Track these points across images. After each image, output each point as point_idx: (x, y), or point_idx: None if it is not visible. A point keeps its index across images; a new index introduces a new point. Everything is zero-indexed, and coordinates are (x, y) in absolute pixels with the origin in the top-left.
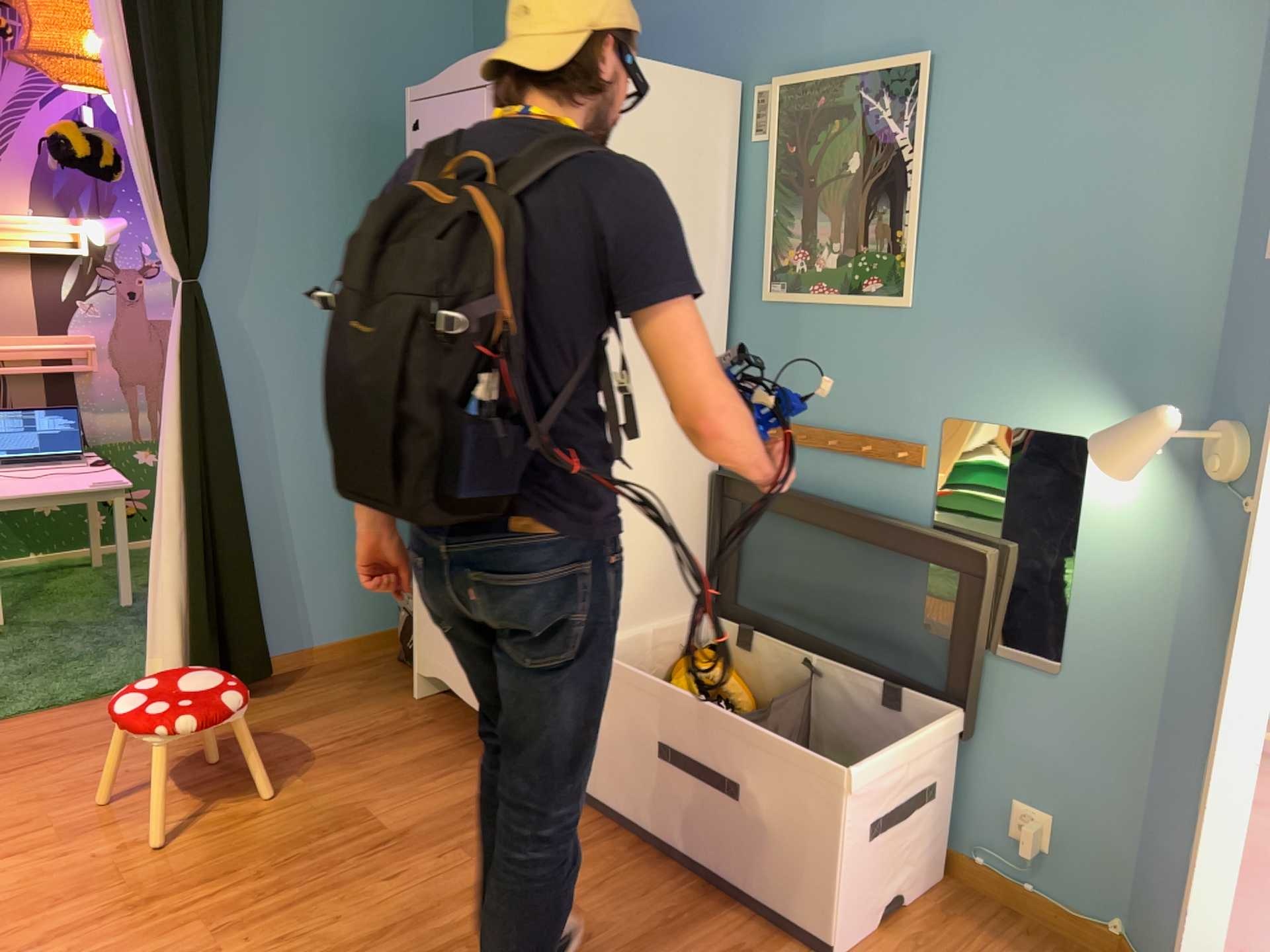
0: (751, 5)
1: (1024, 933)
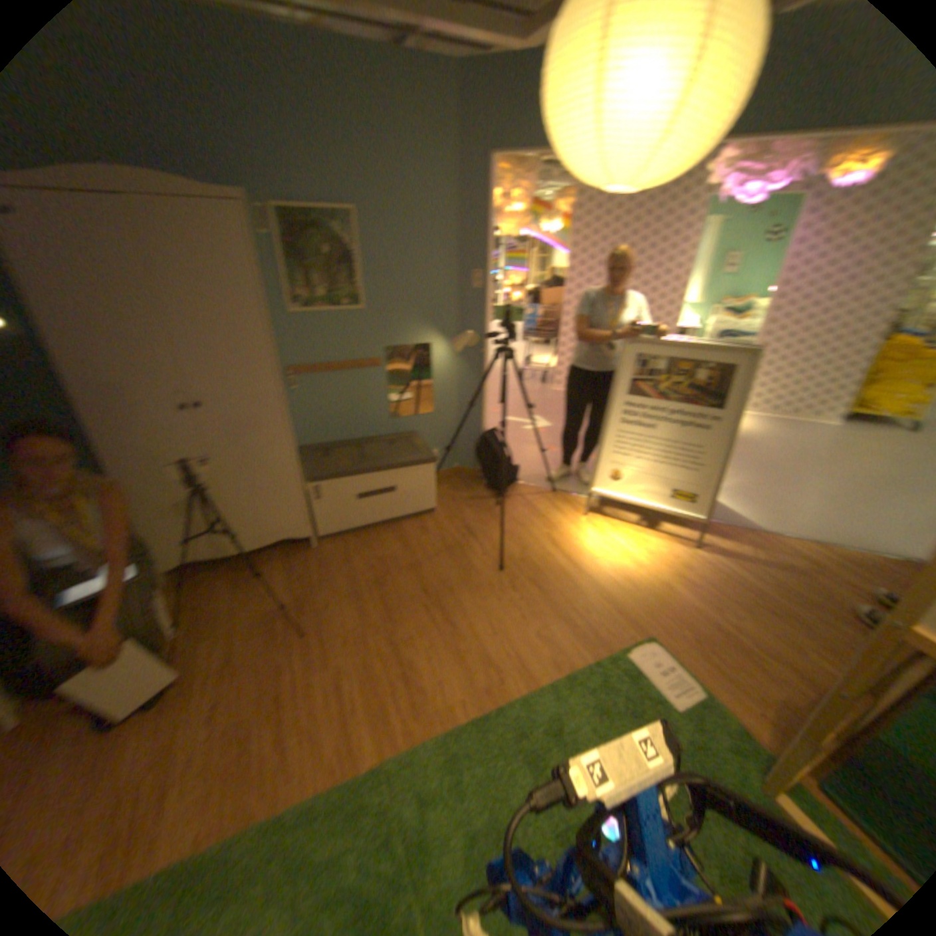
0: (239, 155)
1: (443, 481)
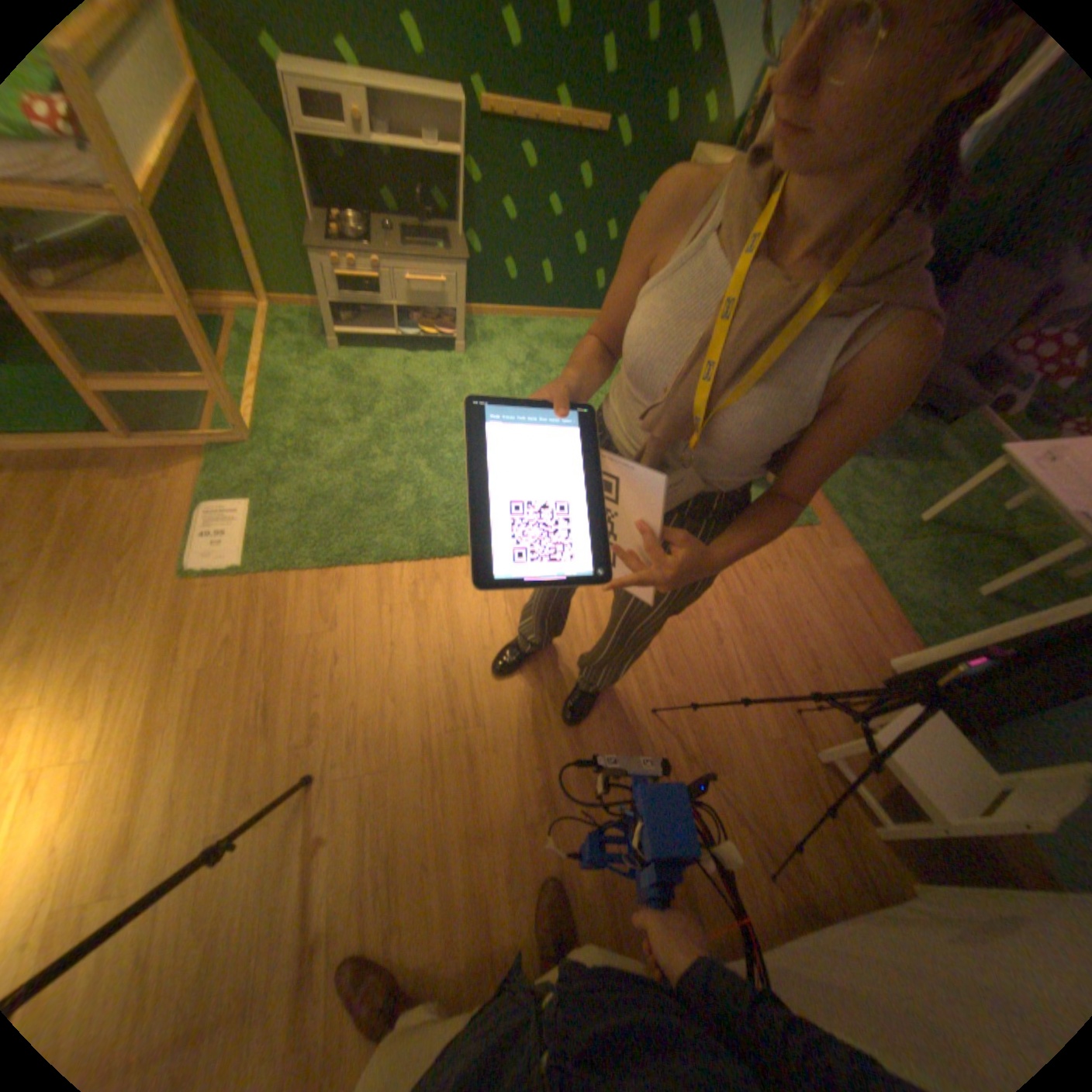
0: None
1: None
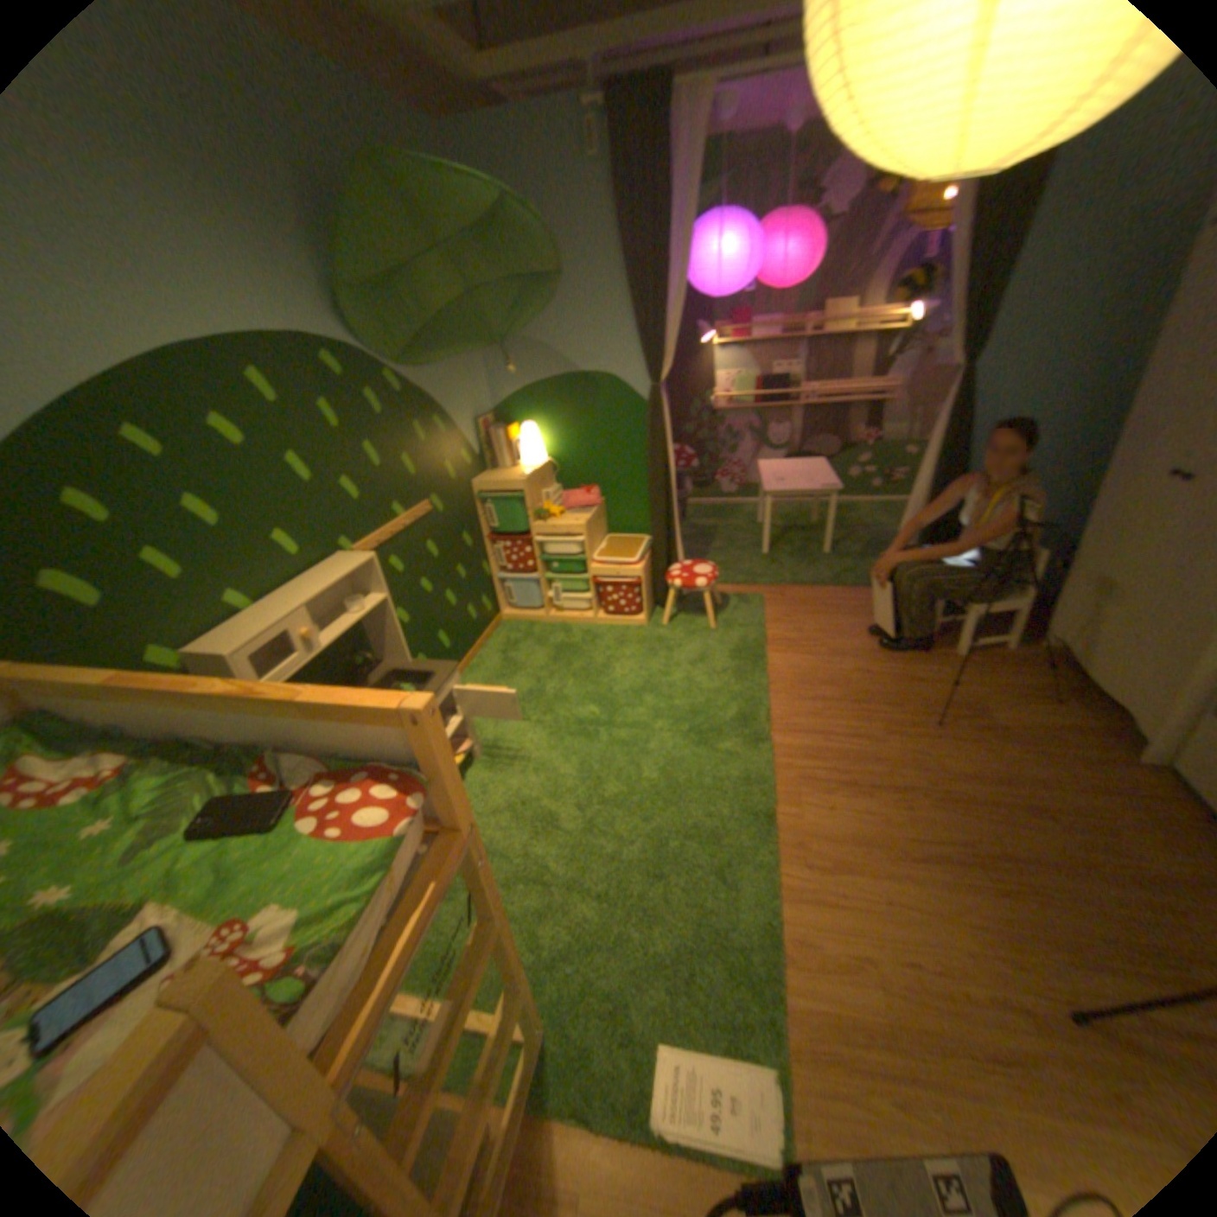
0: None
1: None
